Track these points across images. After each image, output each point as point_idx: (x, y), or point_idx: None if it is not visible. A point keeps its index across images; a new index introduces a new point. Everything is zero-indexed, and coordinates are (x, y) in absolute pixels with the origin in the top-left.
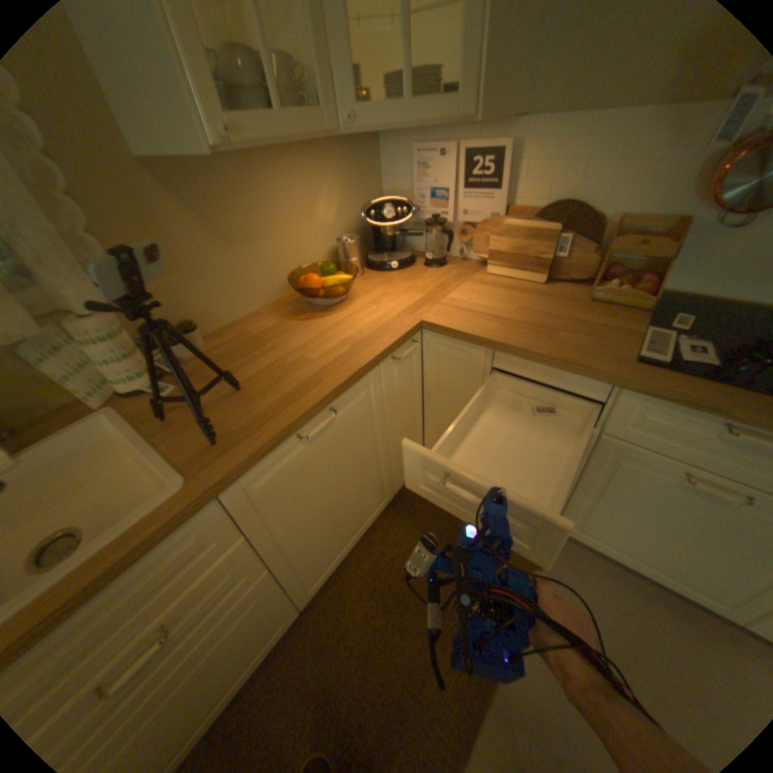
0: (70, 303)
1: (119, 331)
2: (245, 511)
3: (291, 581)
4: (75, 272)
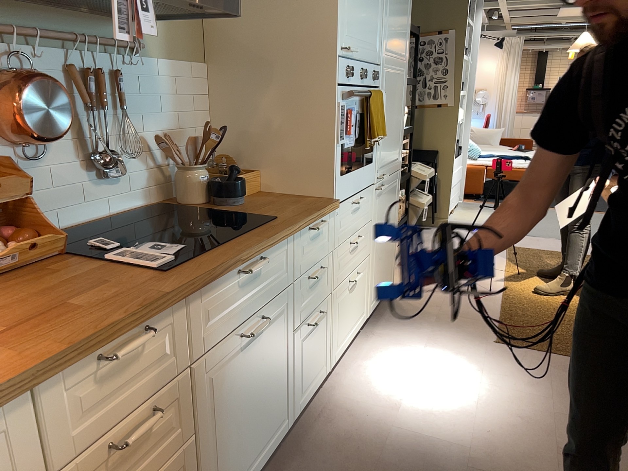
0: None
1: None
2: None
3: None
4: None
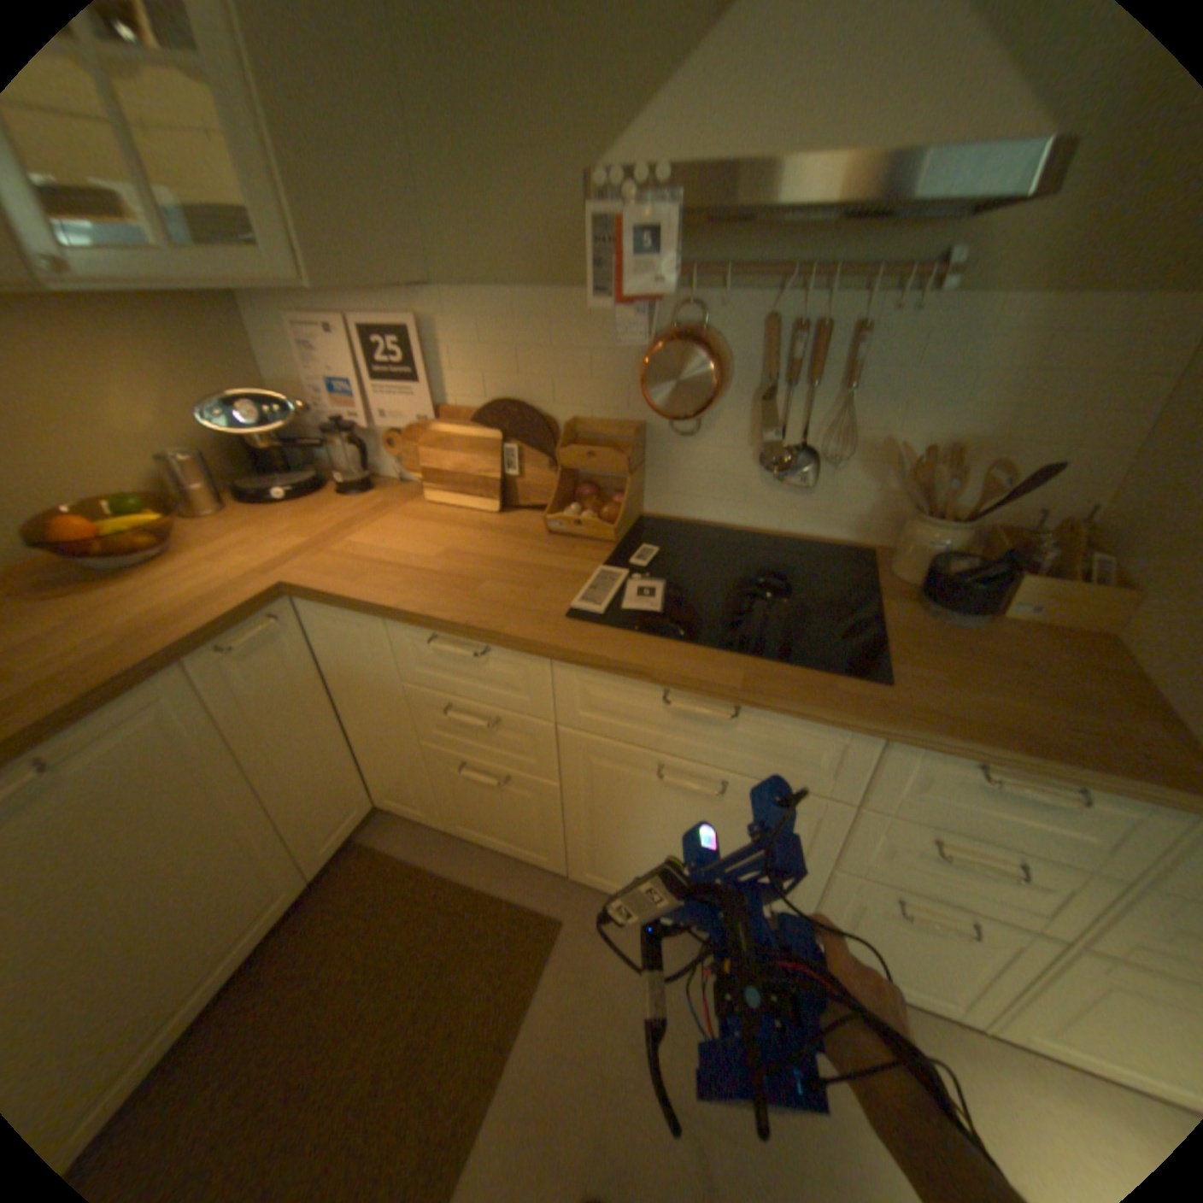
0: None
1: None
2: None
3: None
4: None
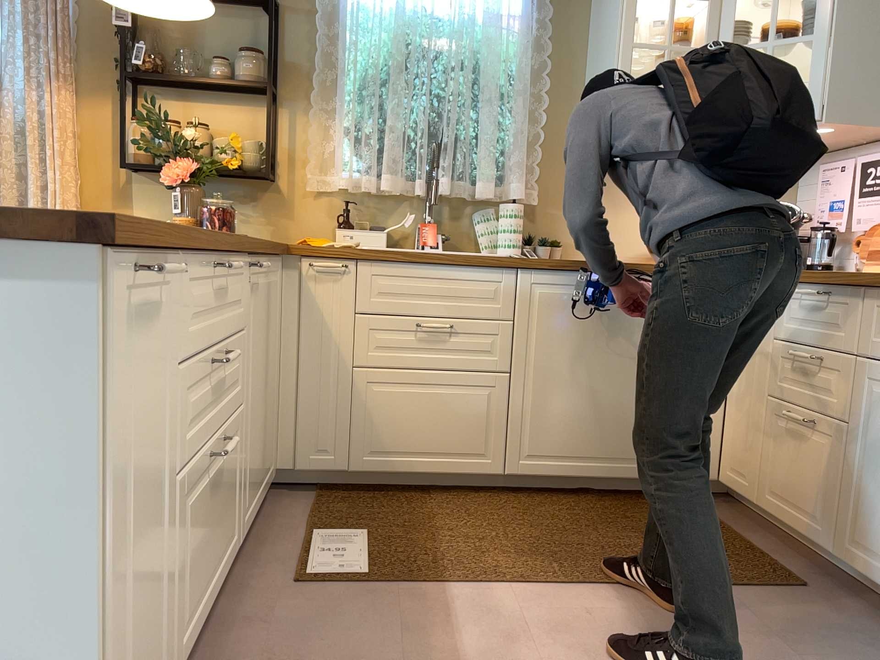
0: (511, 190)
1: (521, 214)
2: (525, 300)
3: (517, 418)
4: (522, 177)
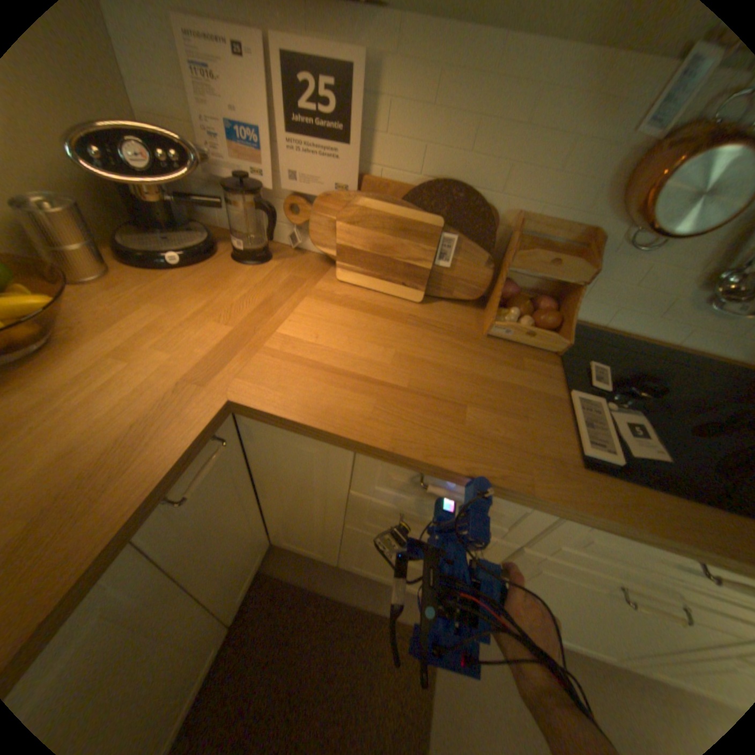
0: None
1: None
2: None
3: None
4: None
